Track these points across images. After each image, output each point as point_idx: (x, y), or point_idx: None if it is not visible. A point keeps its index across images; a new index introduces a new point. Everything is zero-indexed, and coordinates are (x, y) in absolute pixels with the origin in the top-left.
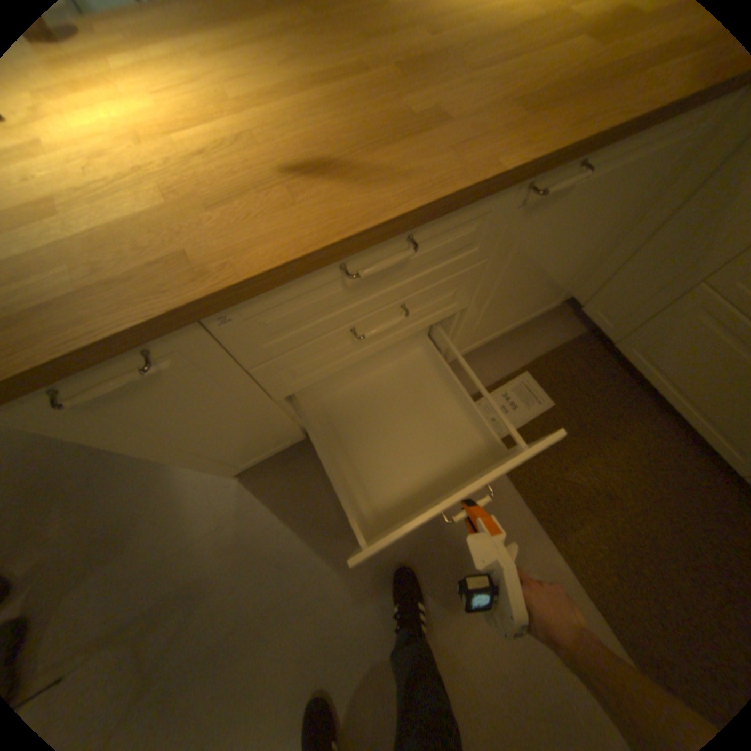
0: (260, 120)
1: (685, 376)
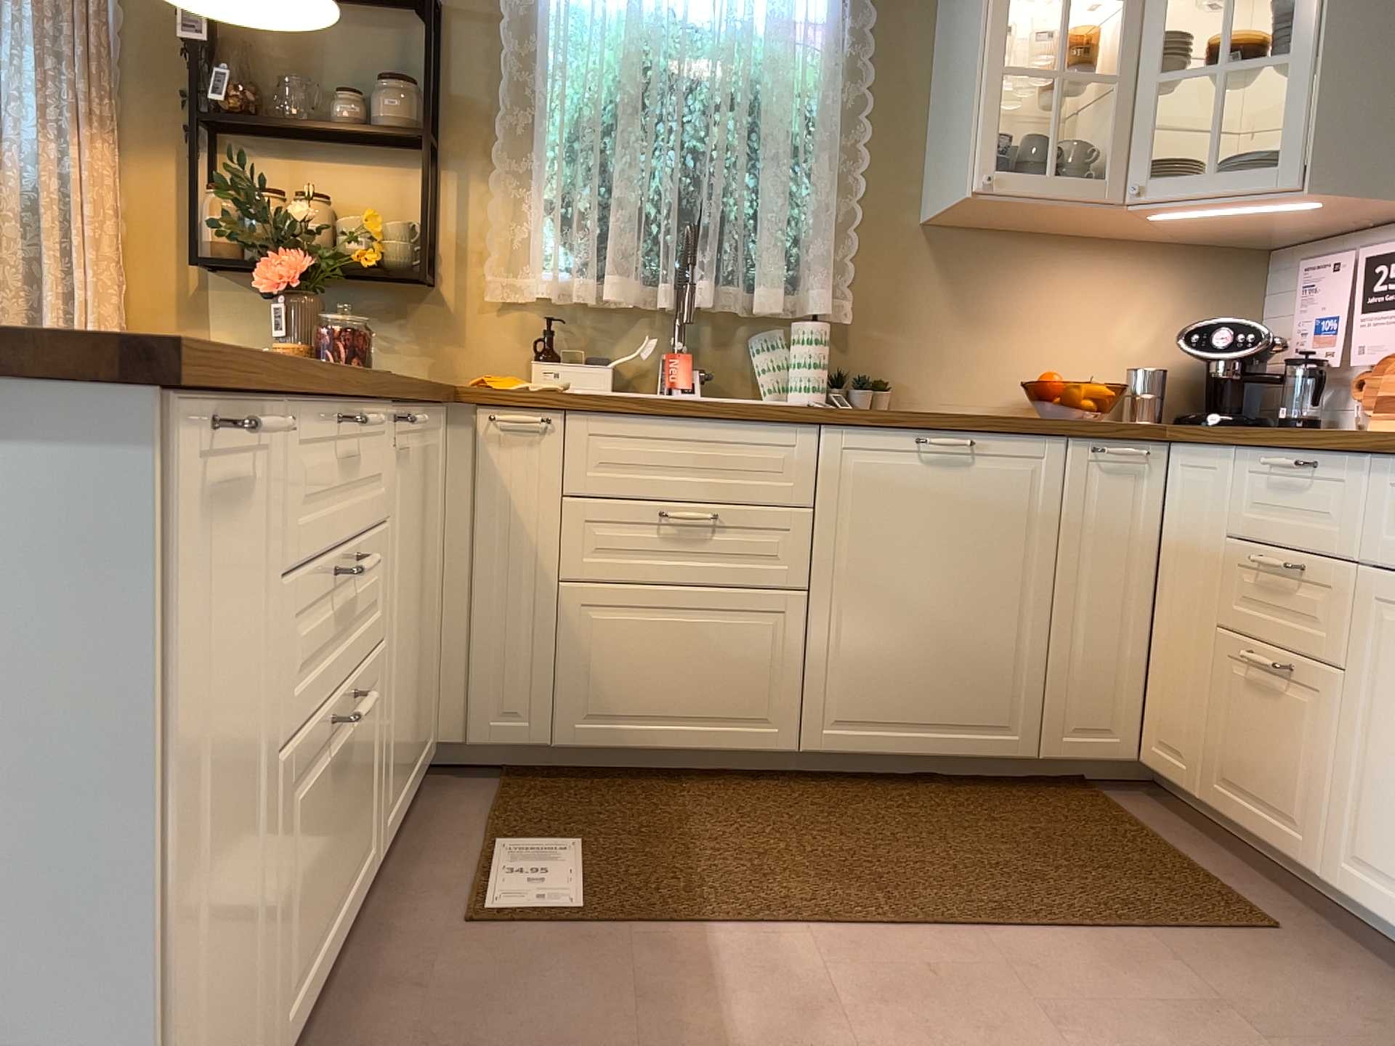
0: None
1: (645, 698)
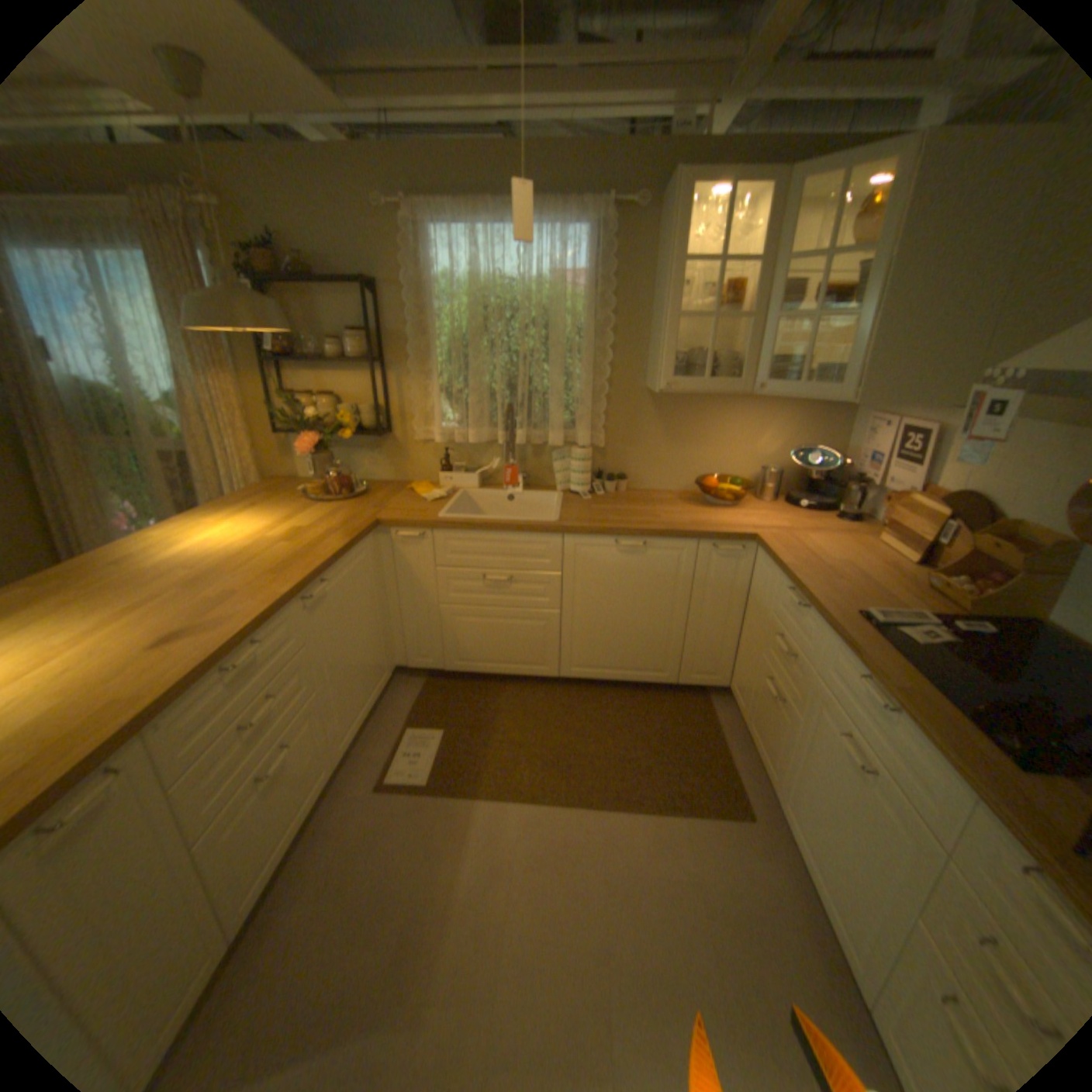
0: (100, 643)
1: (484, 653)
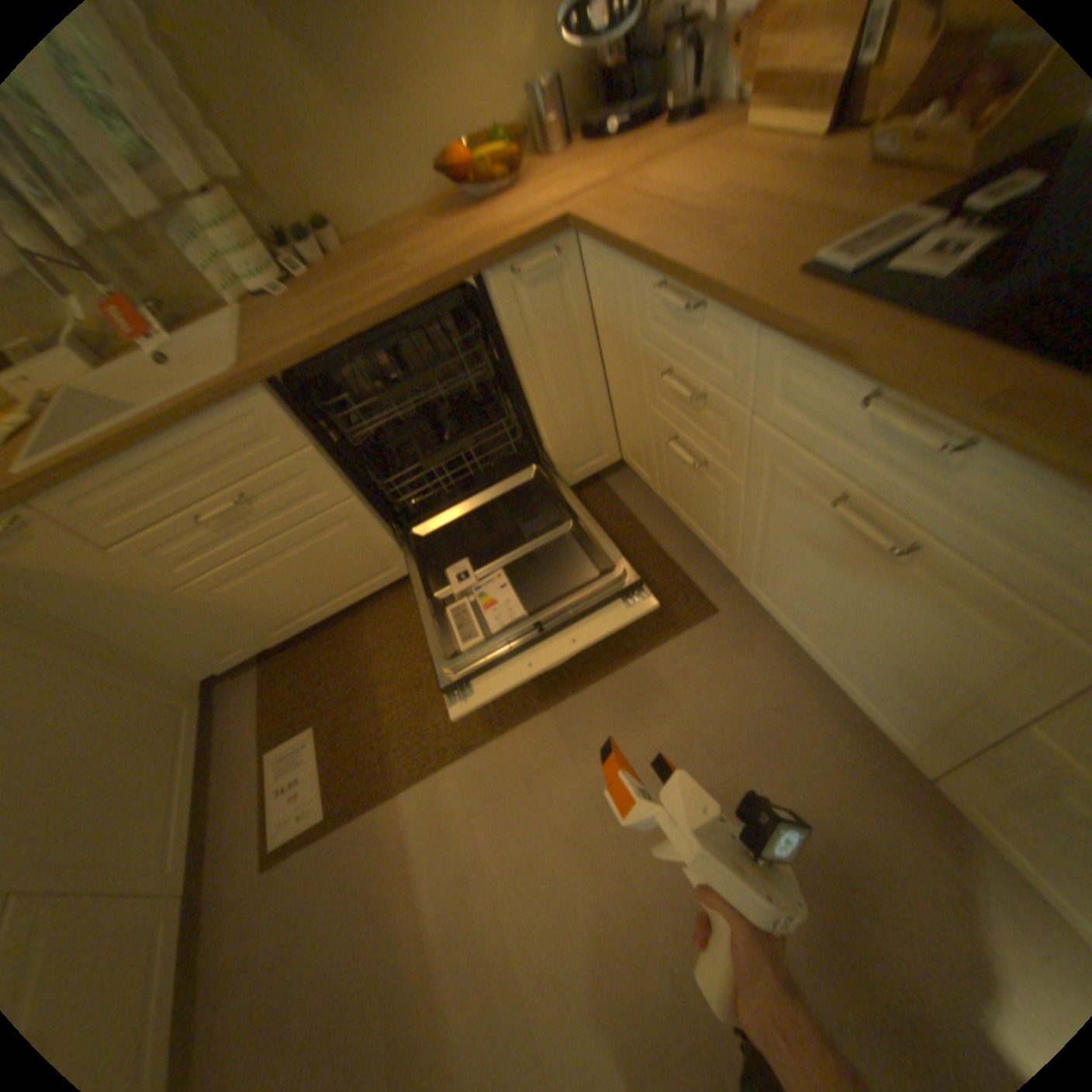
0: None
1: (299, 602)
